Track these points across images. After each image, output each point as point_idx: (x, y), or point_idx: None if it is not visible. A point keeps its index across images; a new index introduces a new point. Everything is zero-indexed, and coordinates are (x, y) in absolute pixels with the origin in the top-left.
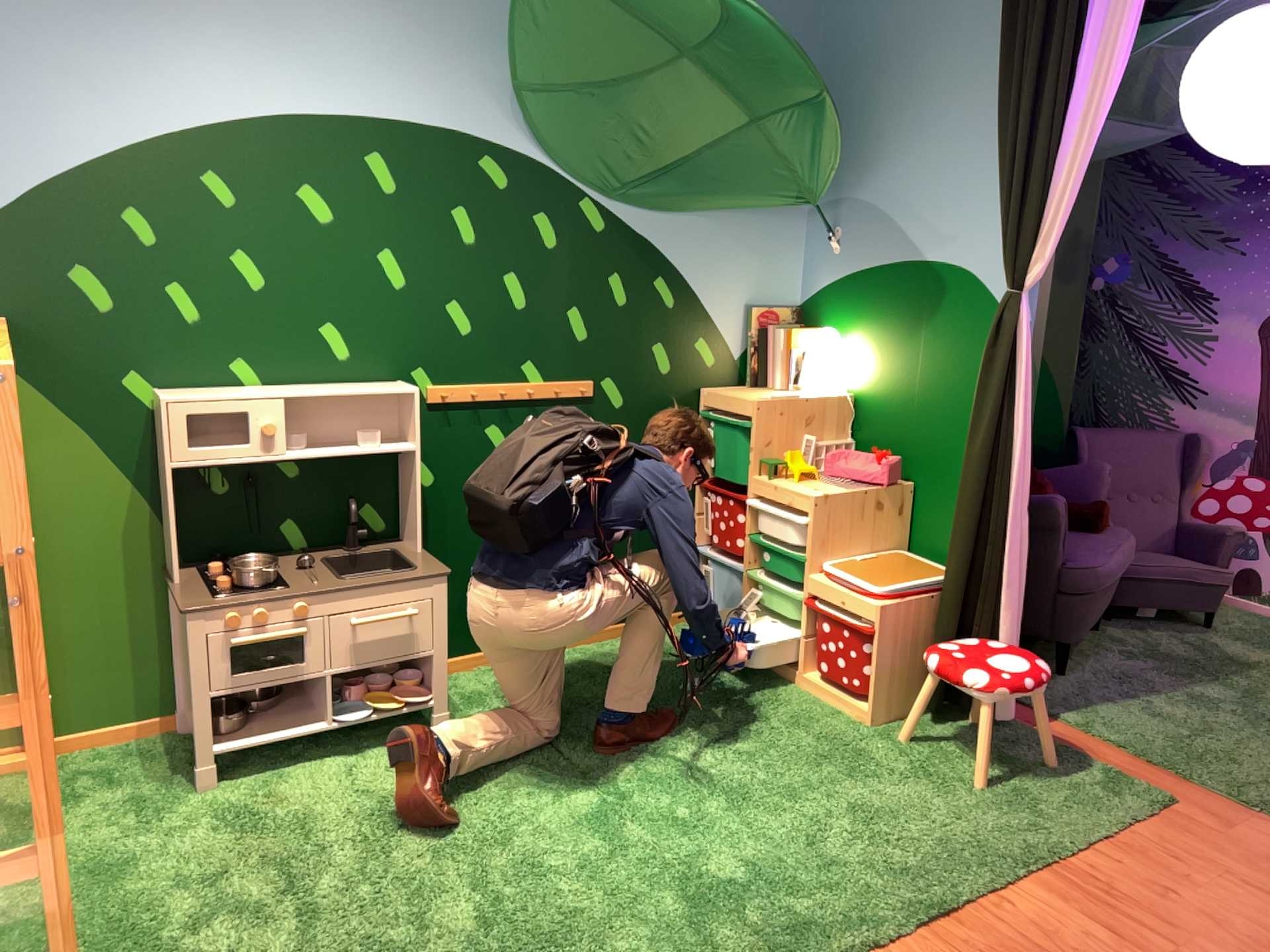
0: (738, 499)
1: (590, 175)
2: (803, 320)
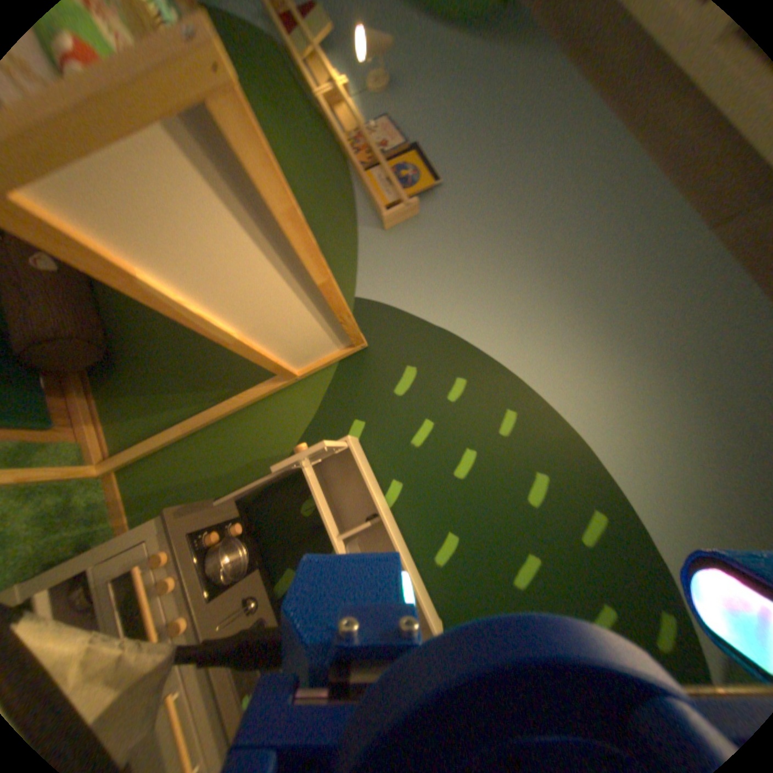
0: None
1: None
2: None
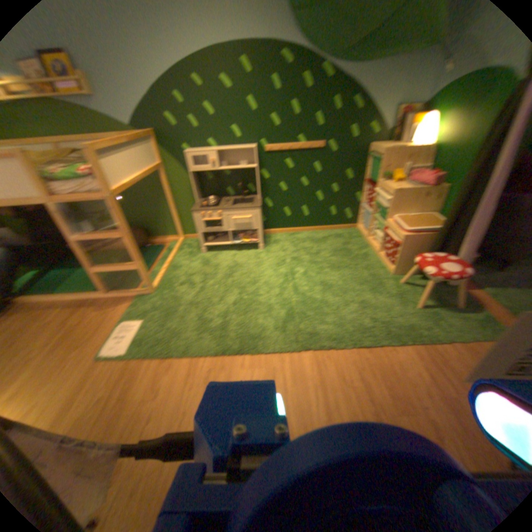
0: (372, 187)
1: (325, 45)
2: (427, 107)
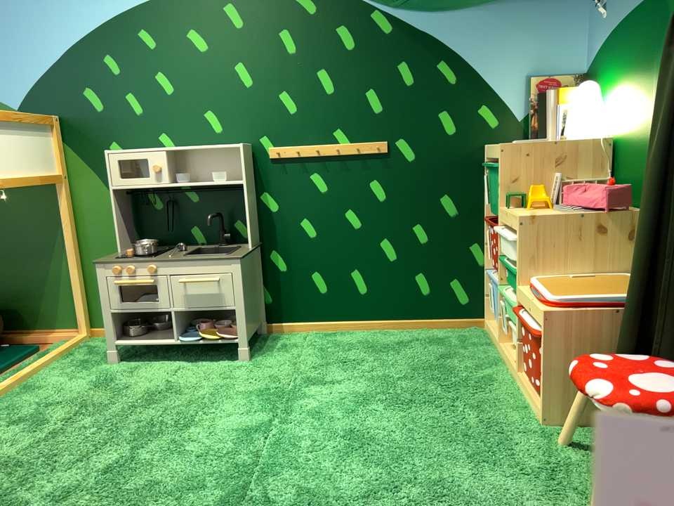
0: (490, 227)
1: None
2: (583, 80)
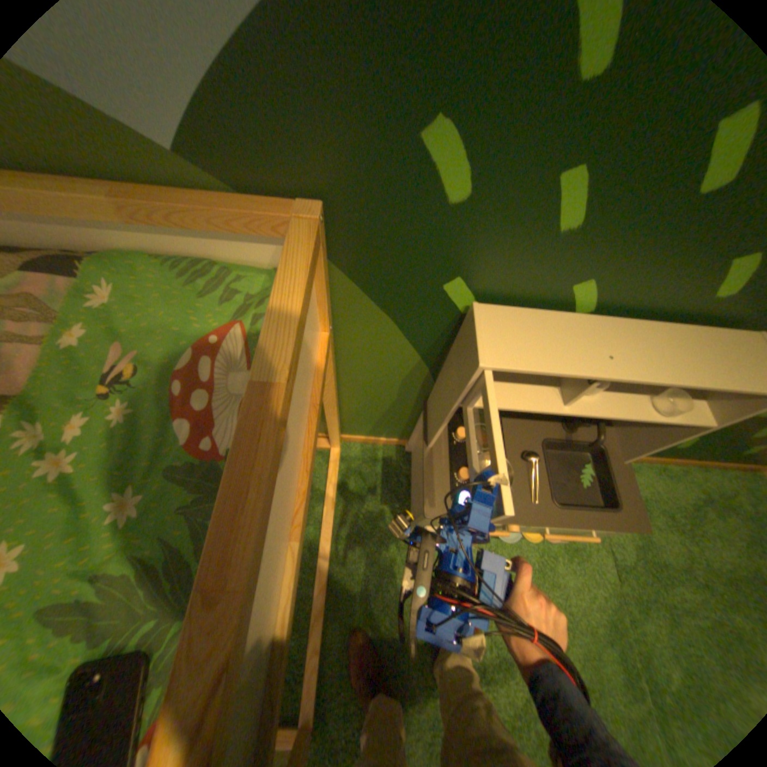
0: None
1: None
2: None
